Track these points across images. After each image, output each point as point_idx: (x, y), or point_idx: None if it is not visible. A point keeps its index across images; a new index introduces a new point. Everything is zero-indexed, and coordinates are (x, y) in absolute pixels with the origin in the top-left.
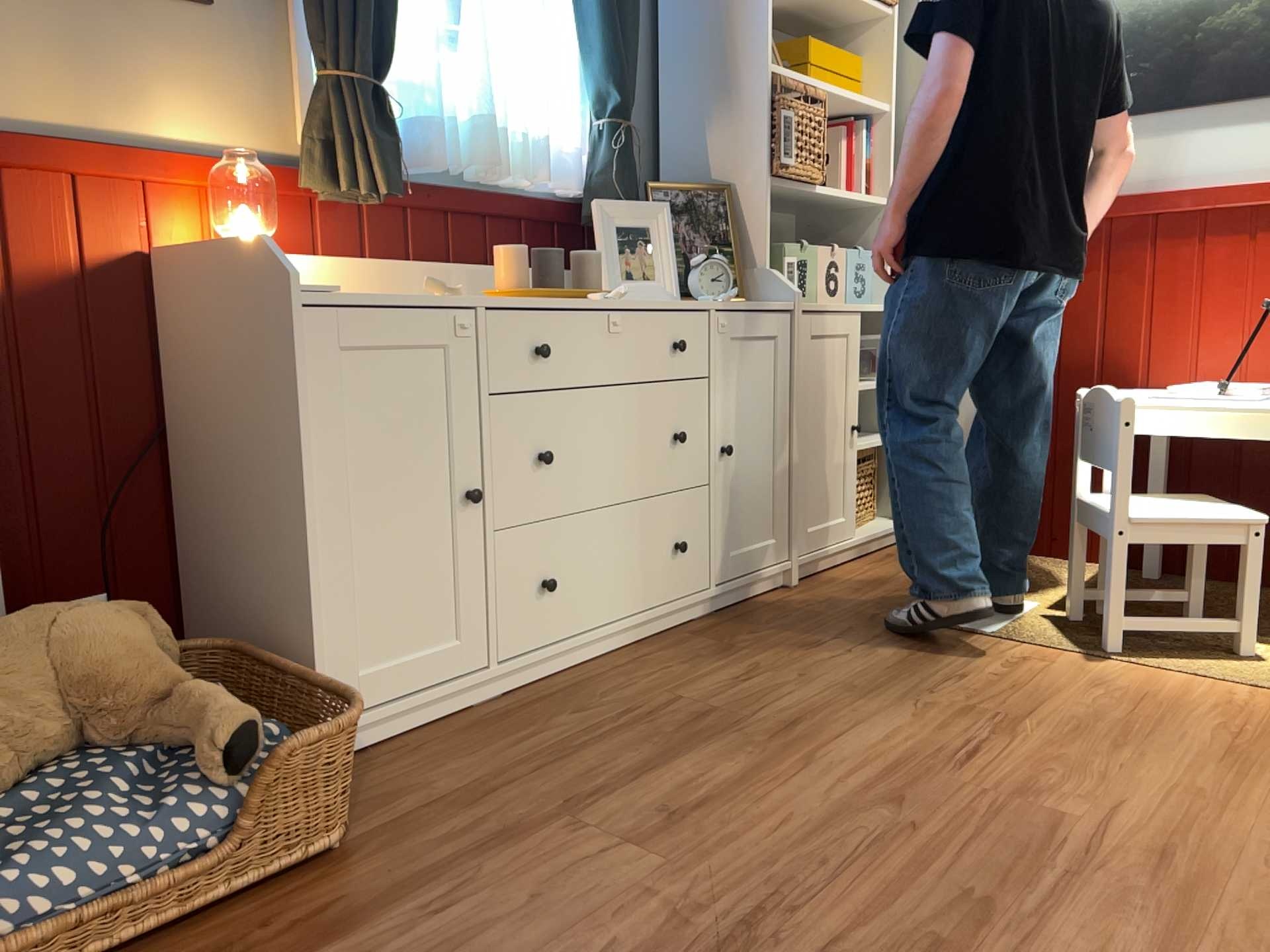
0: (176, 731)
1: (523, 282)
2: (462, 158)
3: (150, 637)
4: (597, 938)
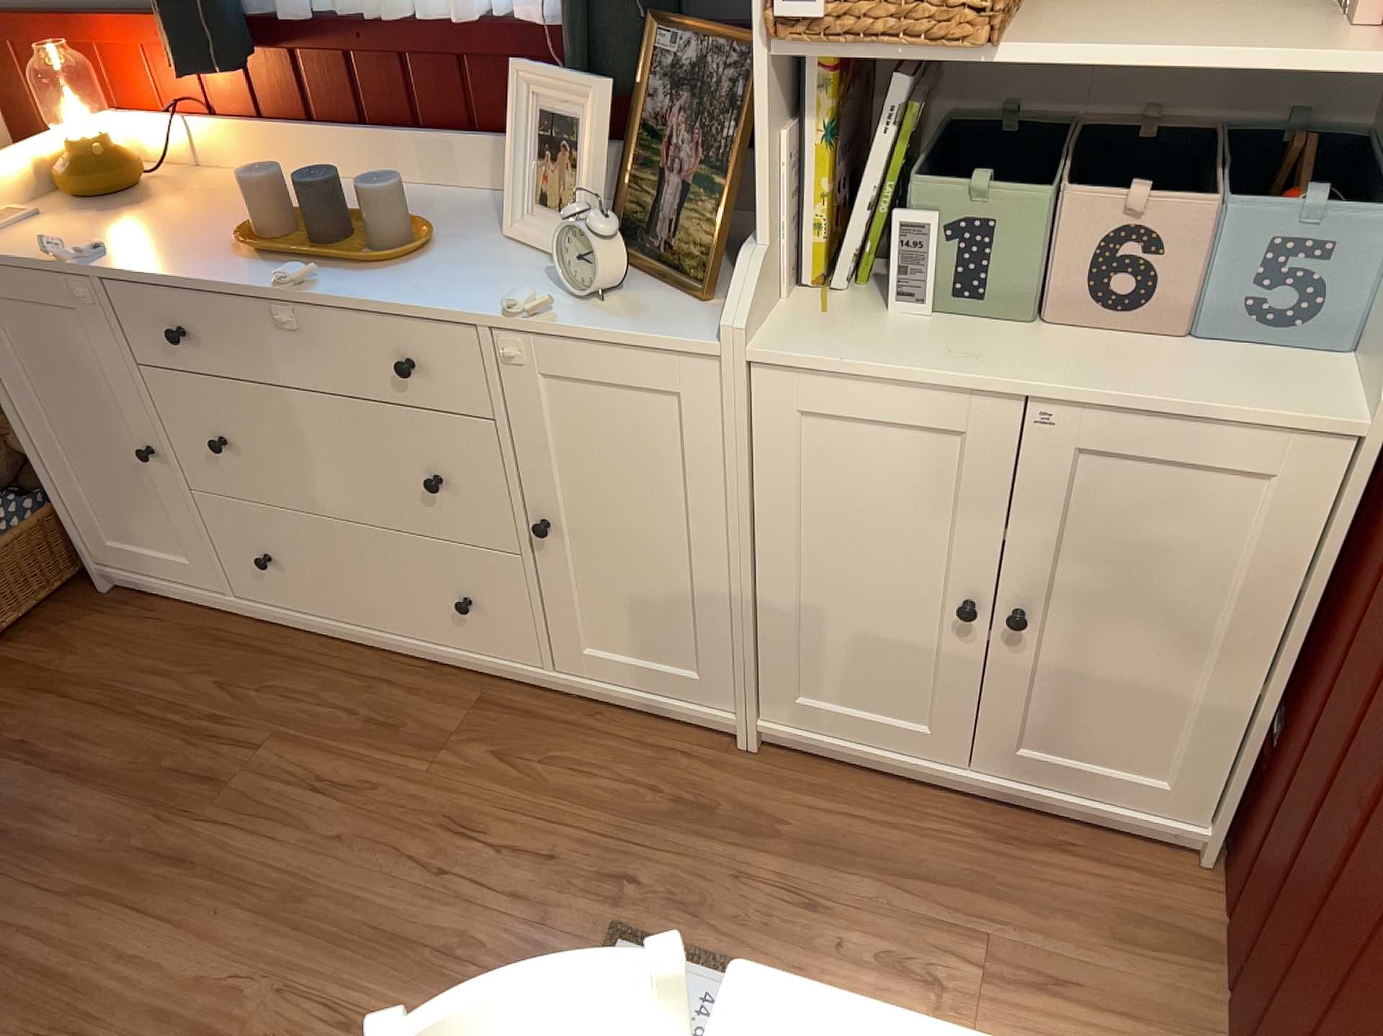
0: None
1: (275, 227)
2: None
3: None
4: None
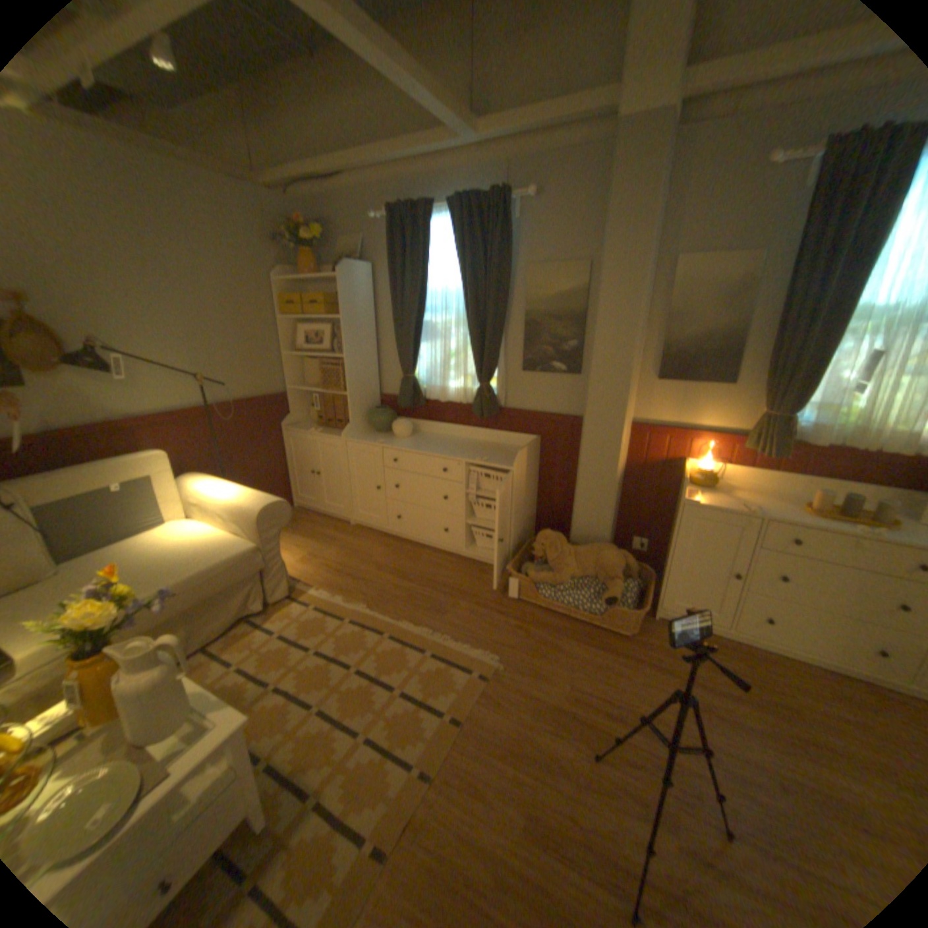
0: (609, 588)
1: (826, 508)
2: (848, 439)
3: (623, 563)
4: (641, 703)
